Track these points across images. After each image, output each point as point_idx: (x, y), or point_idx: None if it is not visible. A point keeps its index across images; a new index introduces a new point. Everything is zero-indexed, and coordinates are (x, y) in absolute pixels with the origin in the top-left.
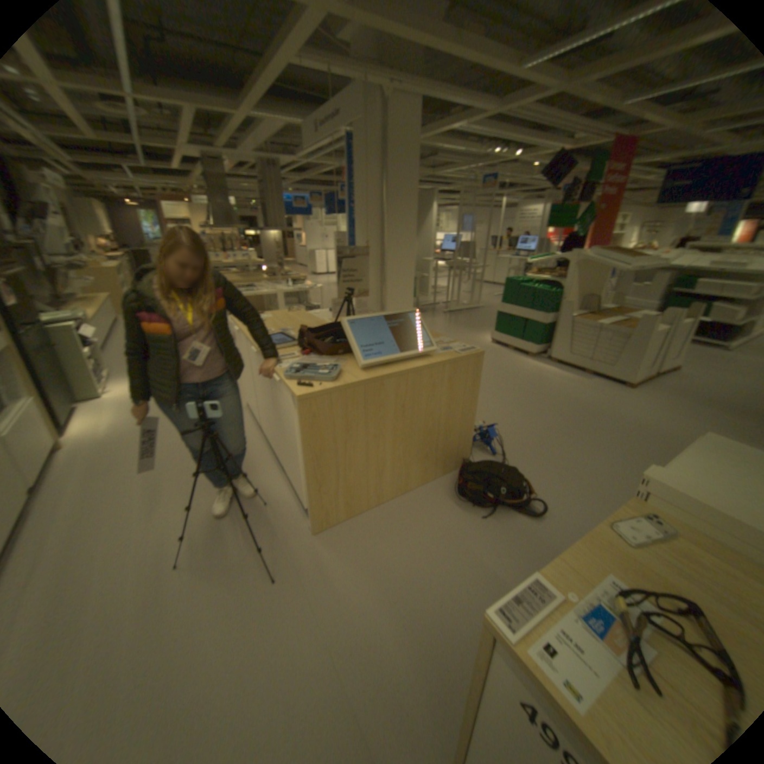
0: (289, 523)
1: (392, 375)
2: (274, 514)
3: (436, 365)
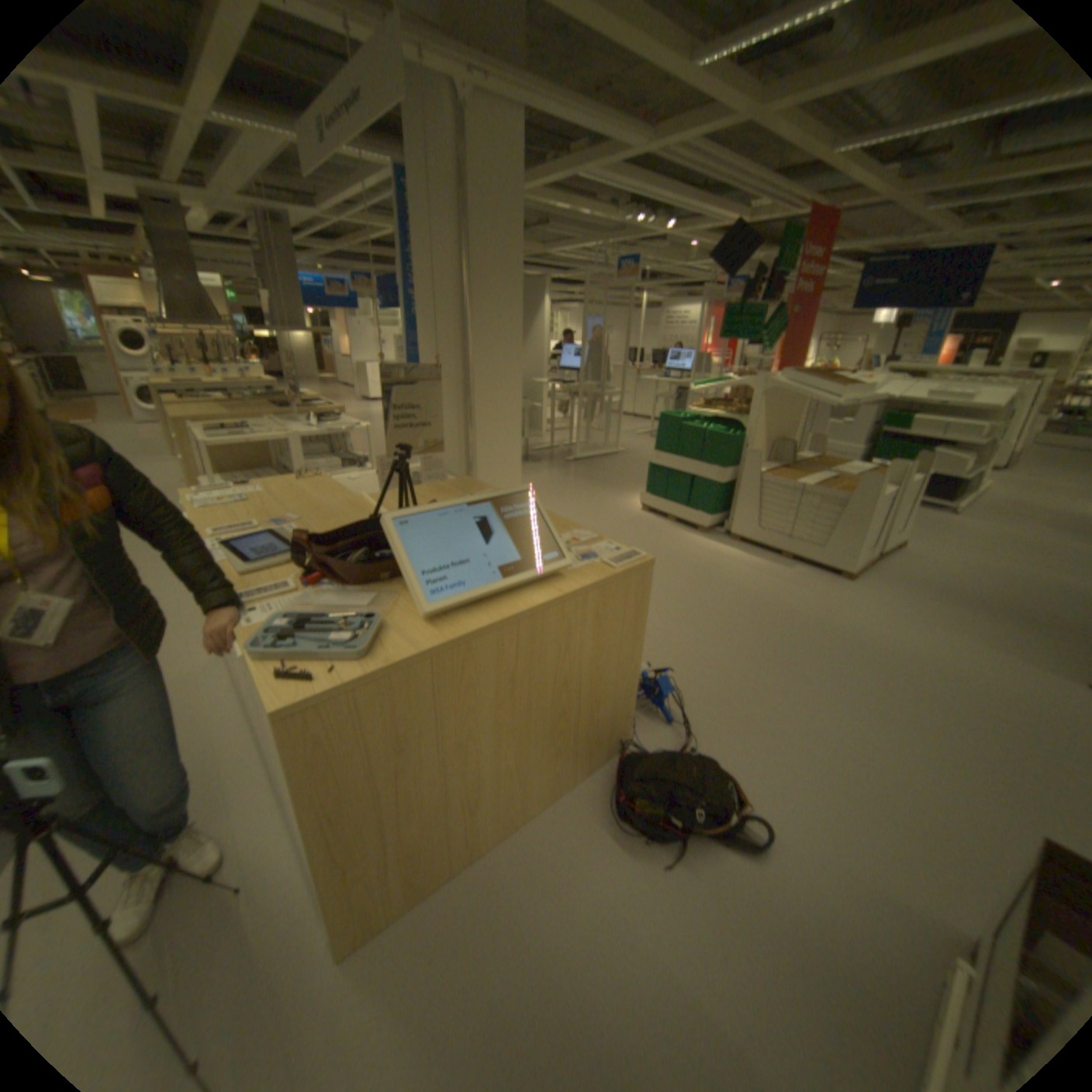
0: (285, 933)
1: (487, 625)
2: (253, 911)
3: (570, 592)
